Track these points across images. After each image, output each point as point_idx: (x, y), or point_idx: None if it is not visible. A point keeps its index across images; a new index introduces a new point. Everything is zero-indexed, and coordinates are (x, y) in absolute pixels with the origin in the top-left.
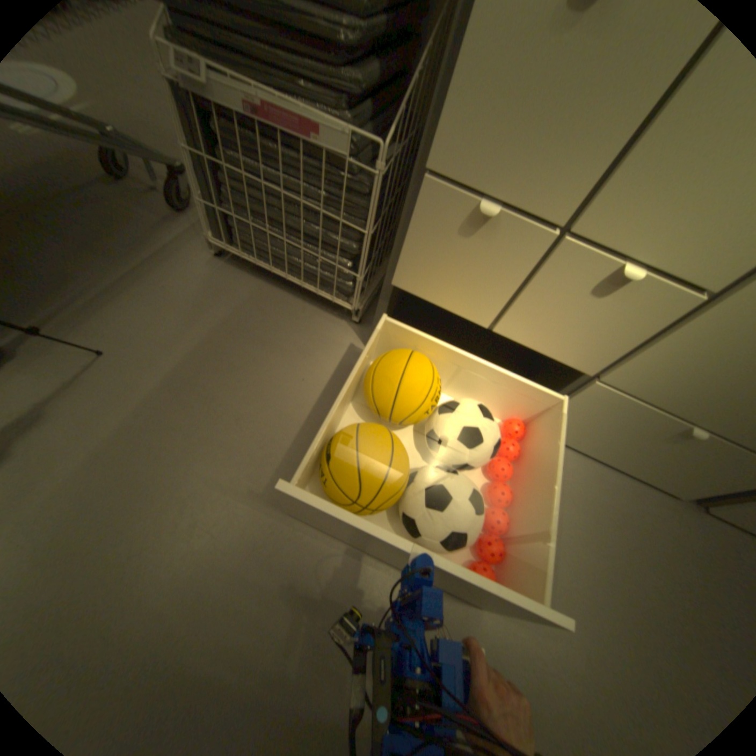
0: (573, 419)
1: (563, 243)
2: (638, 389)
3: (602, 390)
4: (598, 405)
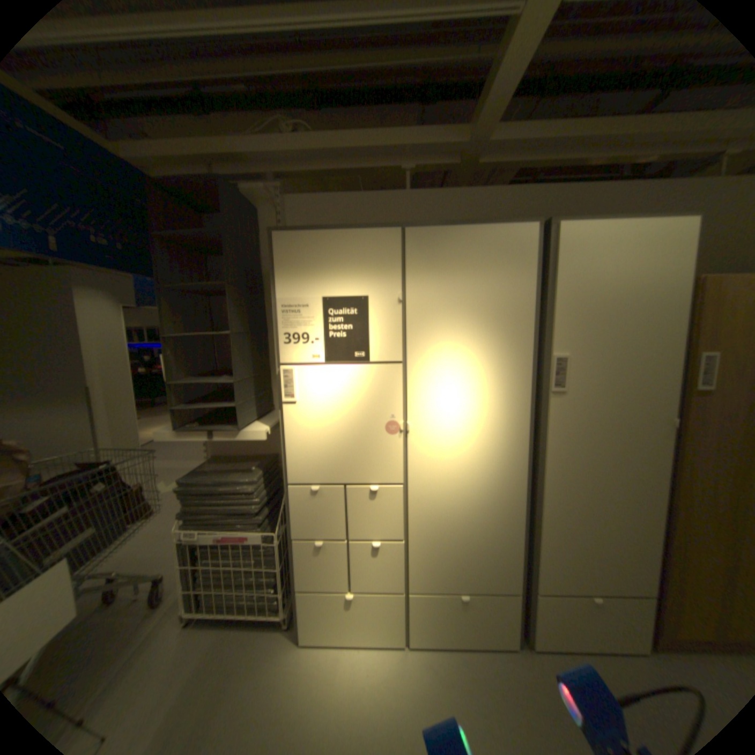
0: (421, 627)
1: (349, 545)
2: (425, 591)
3: (414, 599)
4: (421, 610)
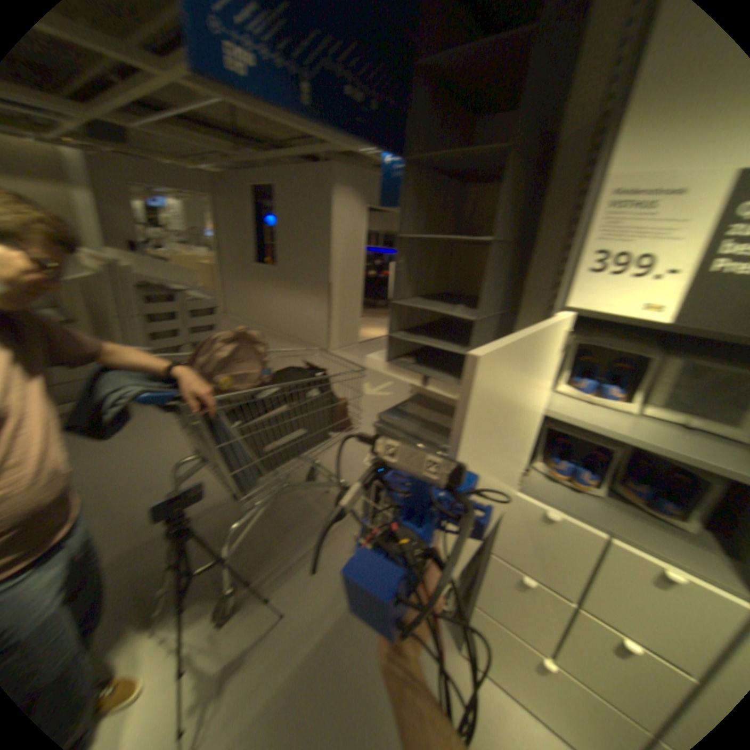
0: None
1: (579, 613)
2: None
3: None
4: None
